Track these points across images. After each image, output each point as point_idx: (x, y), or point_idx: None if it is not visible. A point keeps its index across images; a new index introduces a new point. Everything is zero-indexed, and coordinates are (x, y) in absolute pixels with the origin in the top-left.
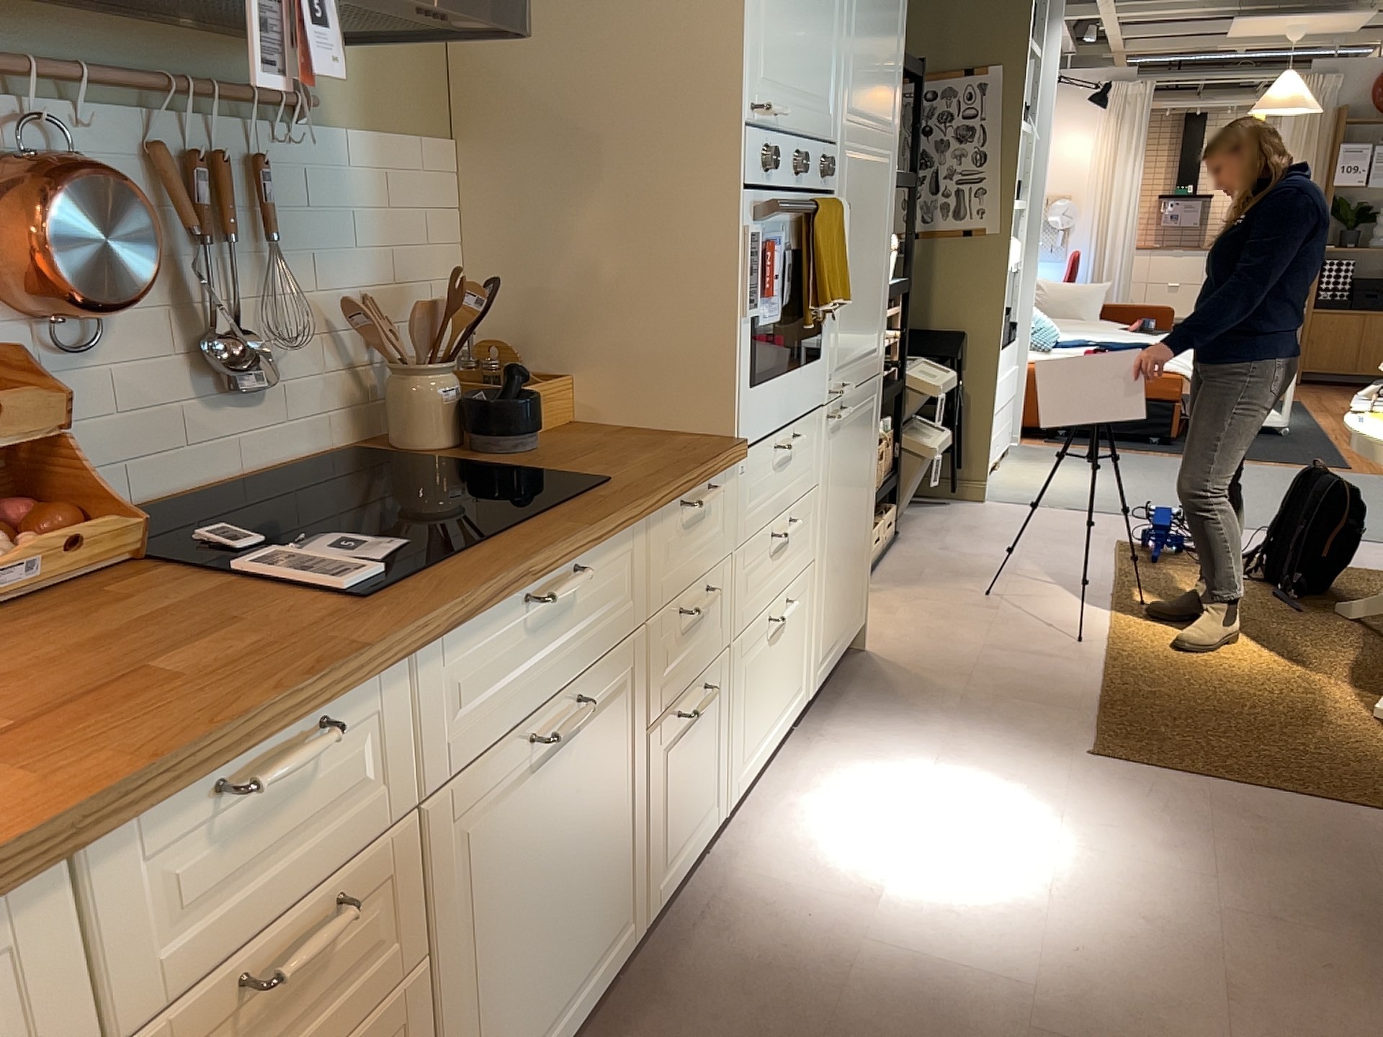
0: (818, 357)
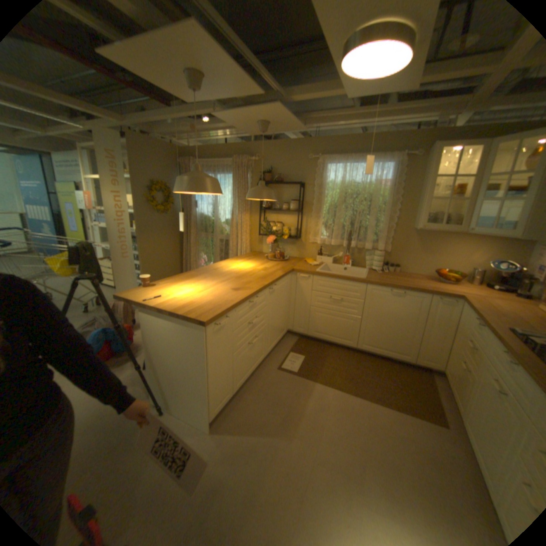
0: None
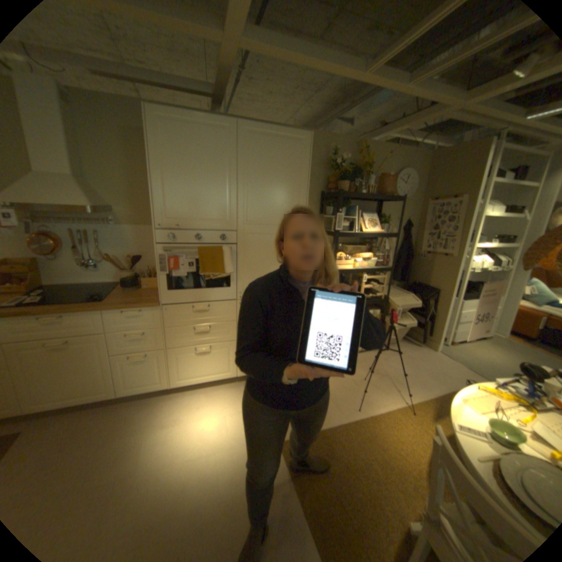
0: (227, 287)
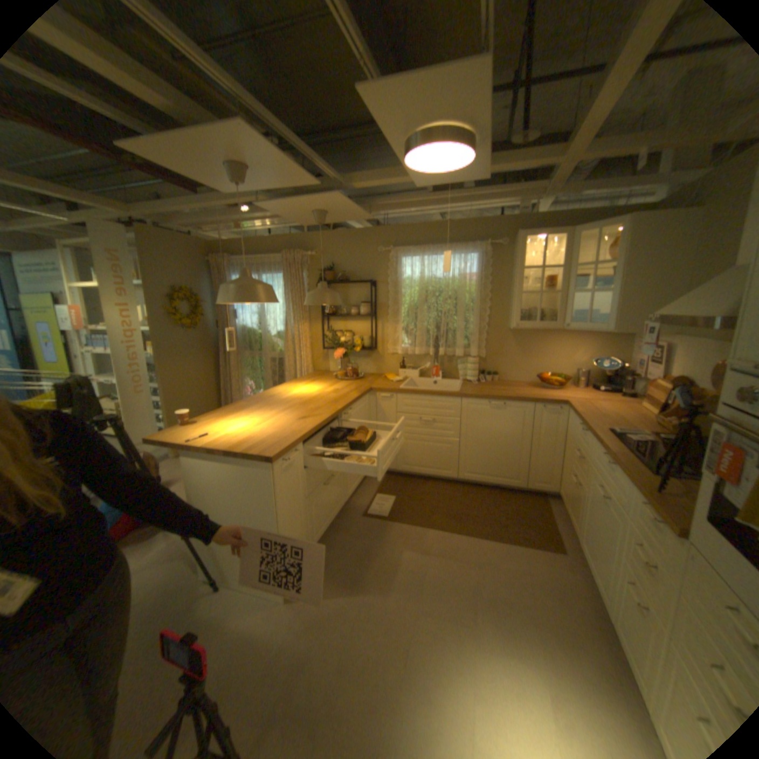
0: None
